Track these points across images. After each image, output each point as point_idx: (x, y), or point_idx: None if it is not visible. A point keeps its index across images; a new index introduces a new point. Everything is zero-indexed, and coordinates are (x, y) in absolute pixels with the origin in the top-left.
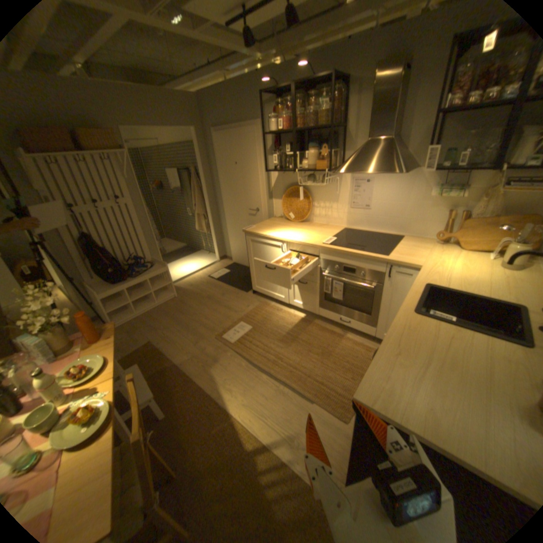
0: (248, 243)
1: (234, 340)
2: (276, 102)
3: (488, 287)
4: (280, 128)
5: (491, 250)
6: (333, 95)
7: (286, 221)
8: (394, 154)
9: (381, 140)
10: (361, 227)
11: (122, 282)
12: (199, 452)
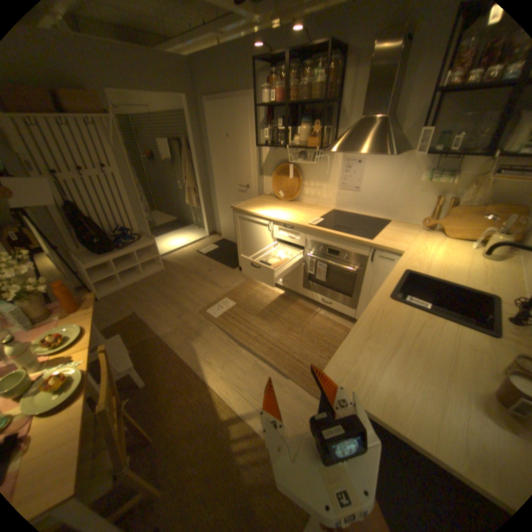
0: (235, 220)
1: (217, 316)
2: (270, 71)
3: (466, 276)
4: (273, 100)
5: (475, 239)
6: (329, 66)
7: (275, 199)
8: (386, 134)
9: (374, 118)
10: (349, 209)
11: (108, 253)
12: (175, 420)
